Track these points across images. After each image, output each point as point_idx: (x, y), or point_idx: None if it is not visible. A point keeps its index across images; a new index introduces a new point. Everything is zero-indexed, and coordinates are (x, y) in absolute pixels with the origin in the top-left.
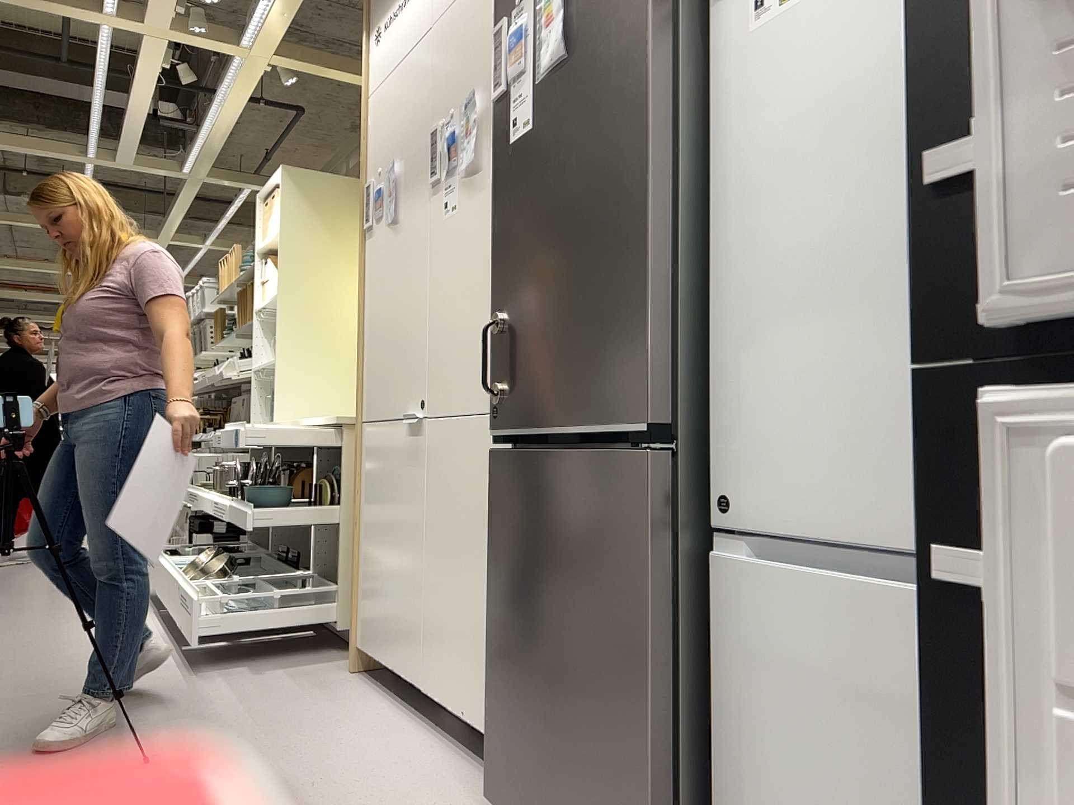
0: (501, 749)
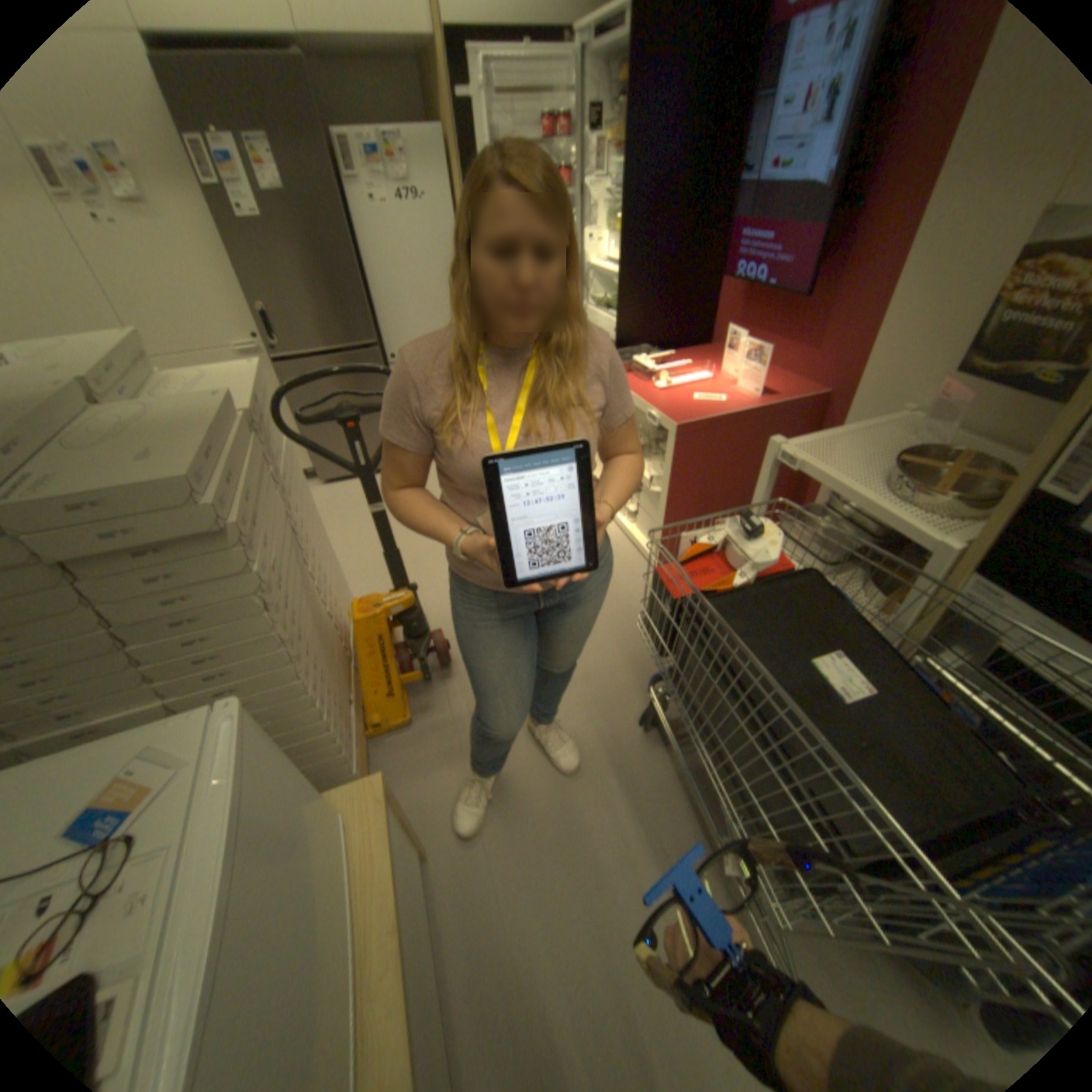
0: (316, 463)
